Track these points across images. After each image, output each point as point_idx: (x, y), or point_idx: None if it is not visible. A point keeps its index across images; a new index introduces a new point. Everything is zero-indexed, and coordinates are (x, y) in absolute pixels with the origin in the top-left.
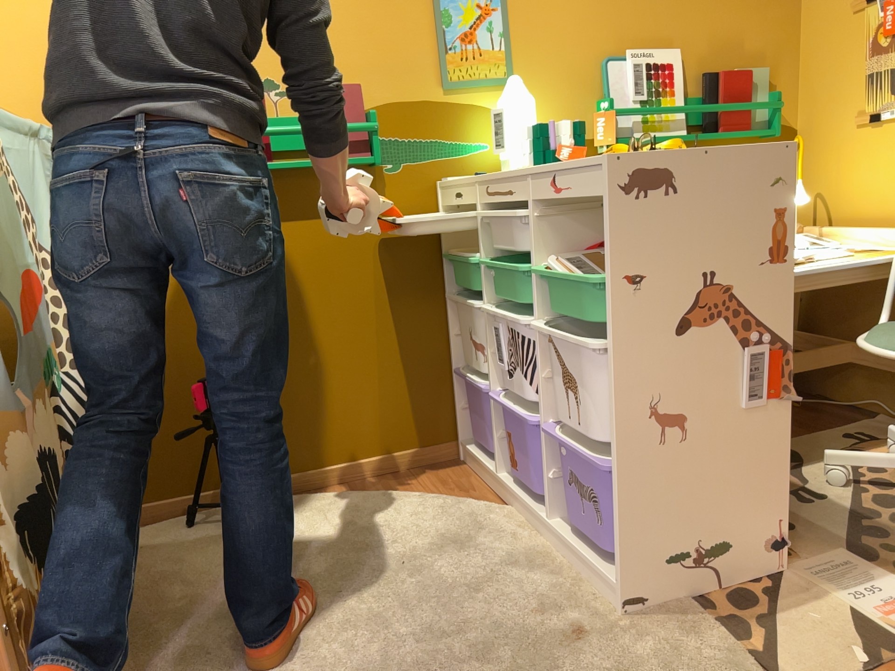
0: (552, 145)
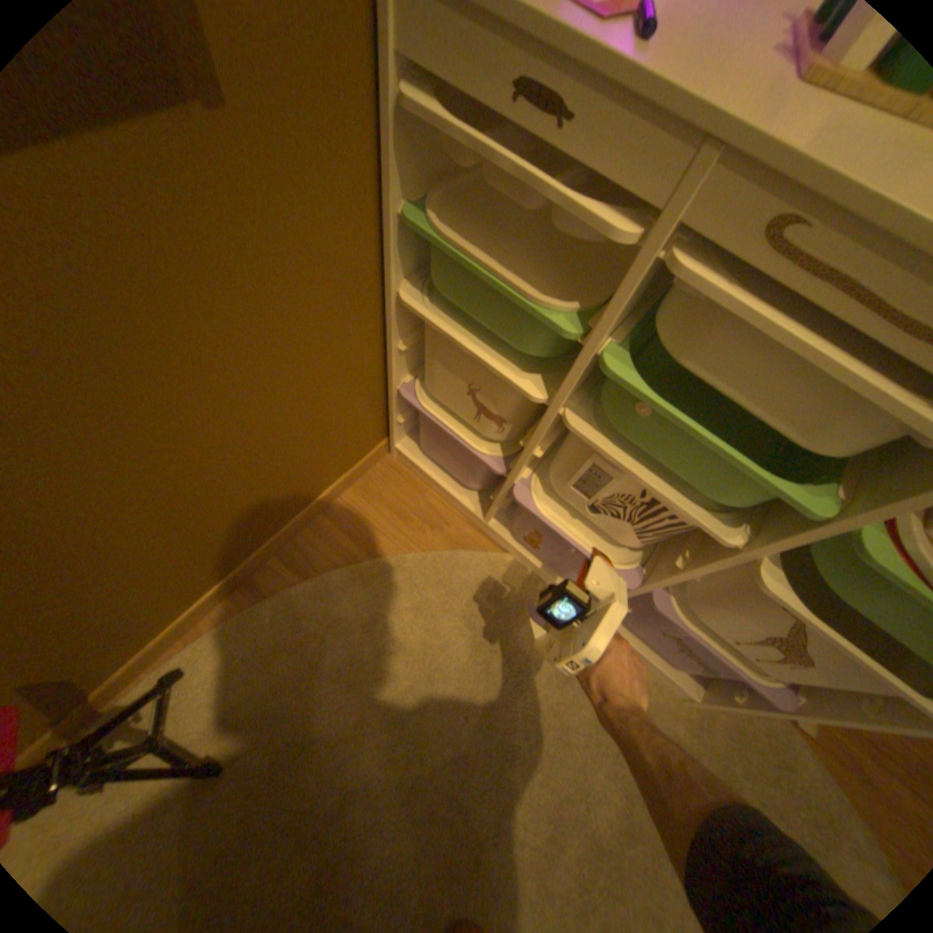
0: None
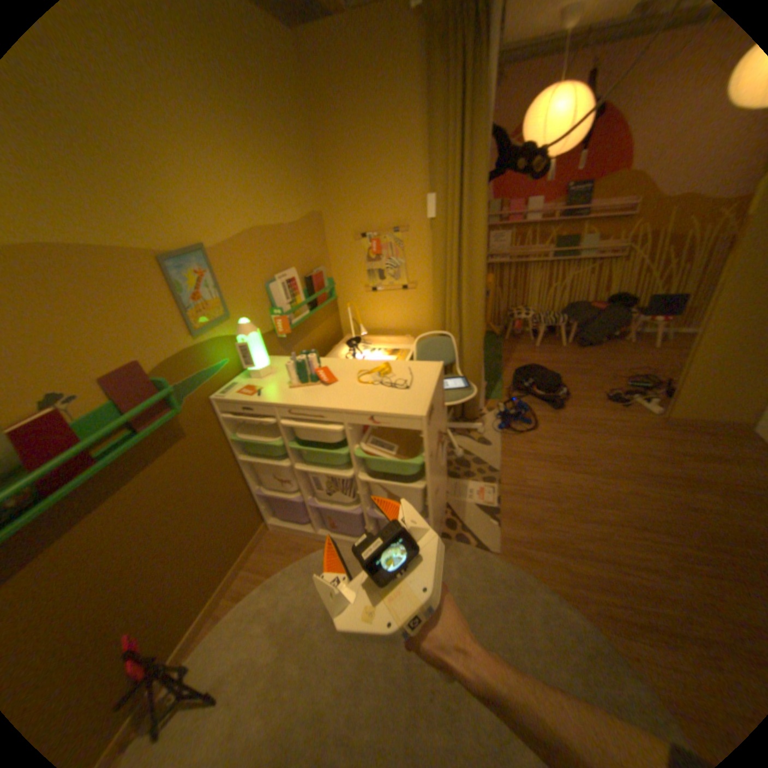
0: (314, 372)
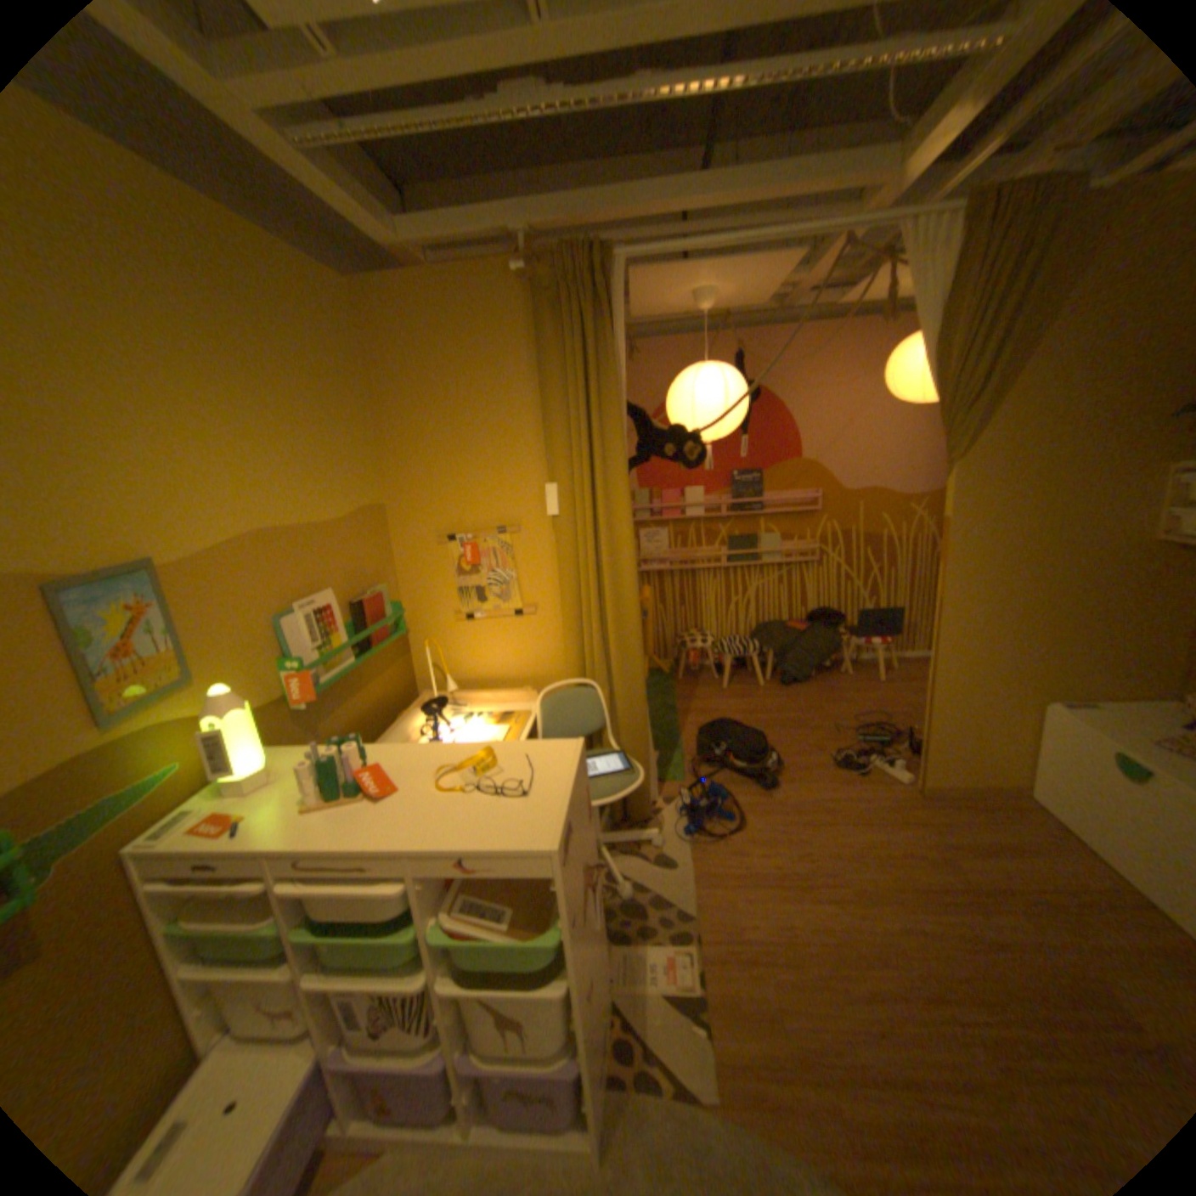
0: (352, 779)
